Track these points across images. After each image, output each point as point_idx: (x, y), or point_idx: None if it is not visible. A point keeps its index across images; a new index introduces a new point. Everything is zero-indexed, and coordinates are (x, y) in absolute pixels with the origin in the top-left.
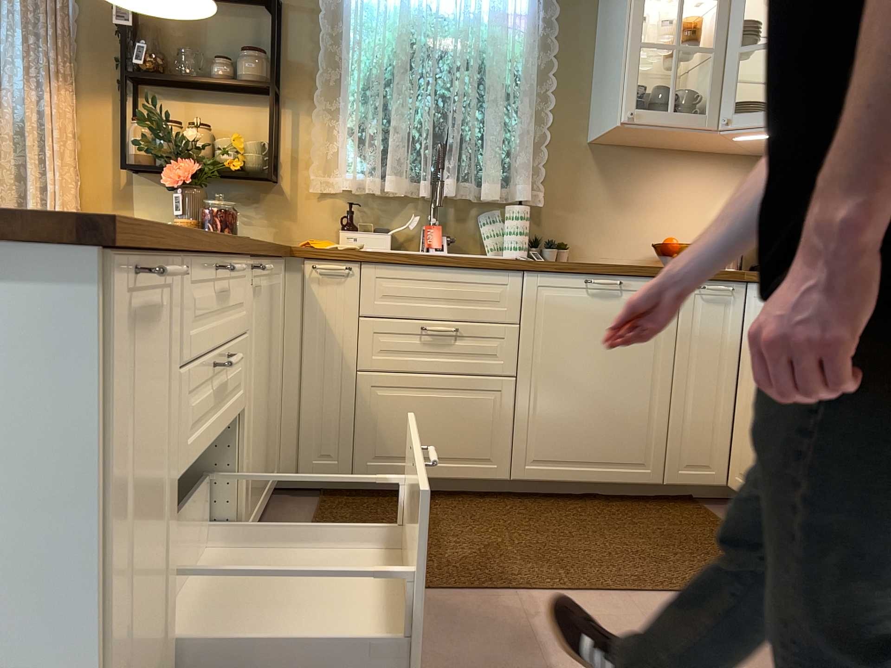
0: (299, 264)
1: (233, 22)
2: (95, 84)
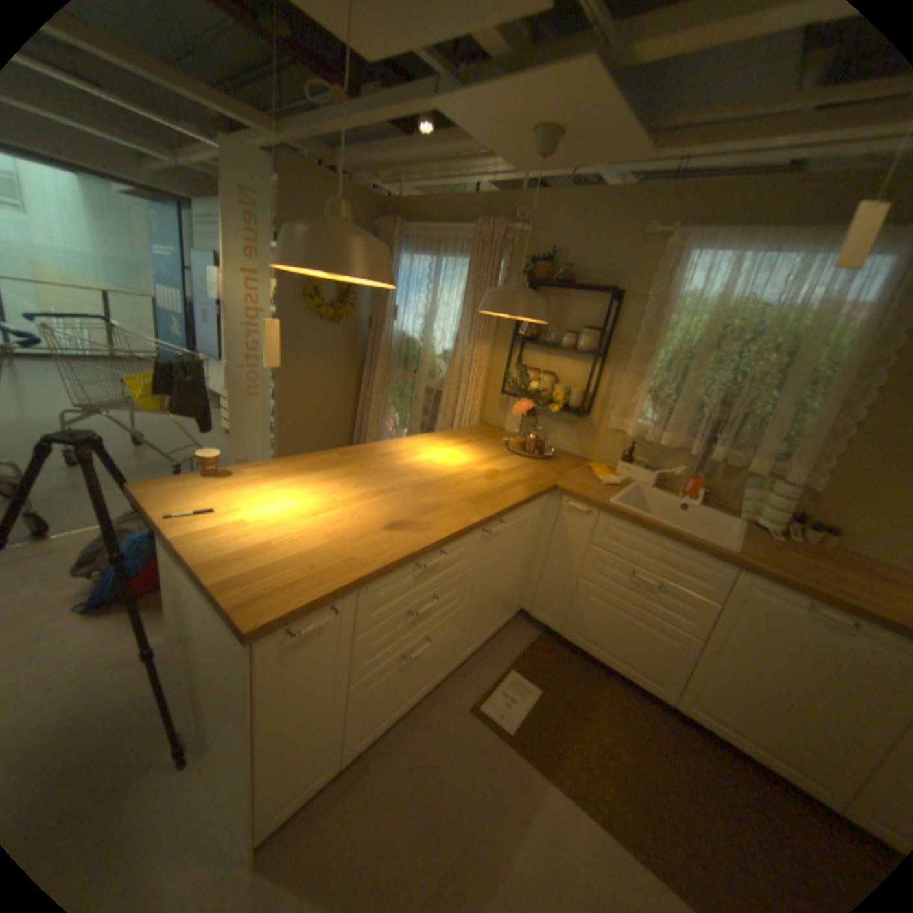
0: (562, 496)
1: (587, 302)
2: (502, 337)
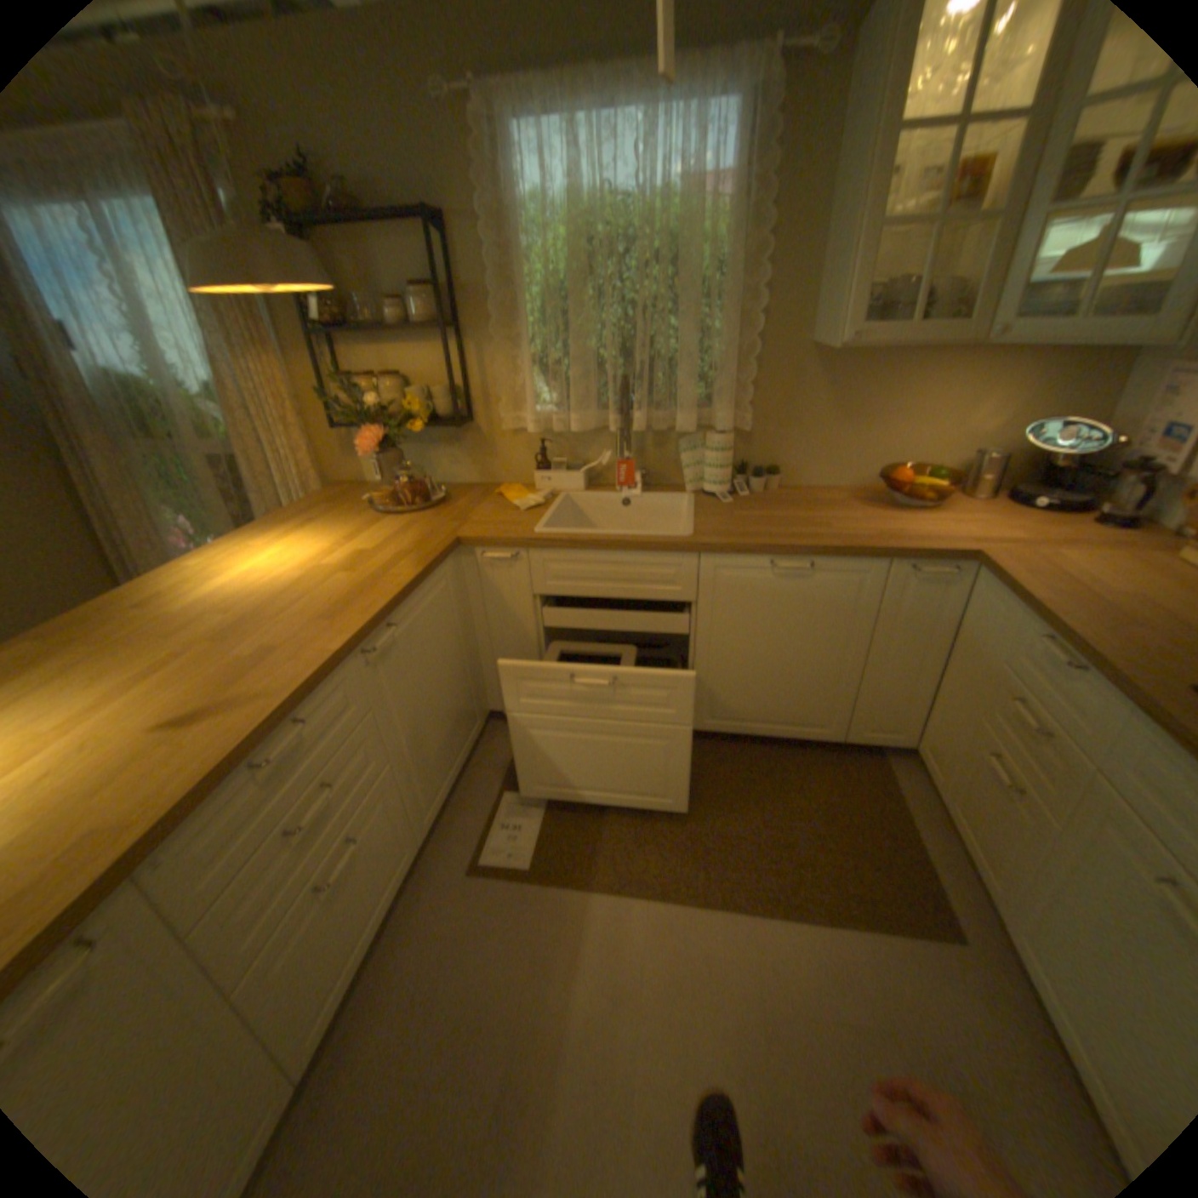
0: (472, 549)
1: (395, 242)
2: (290, 335)
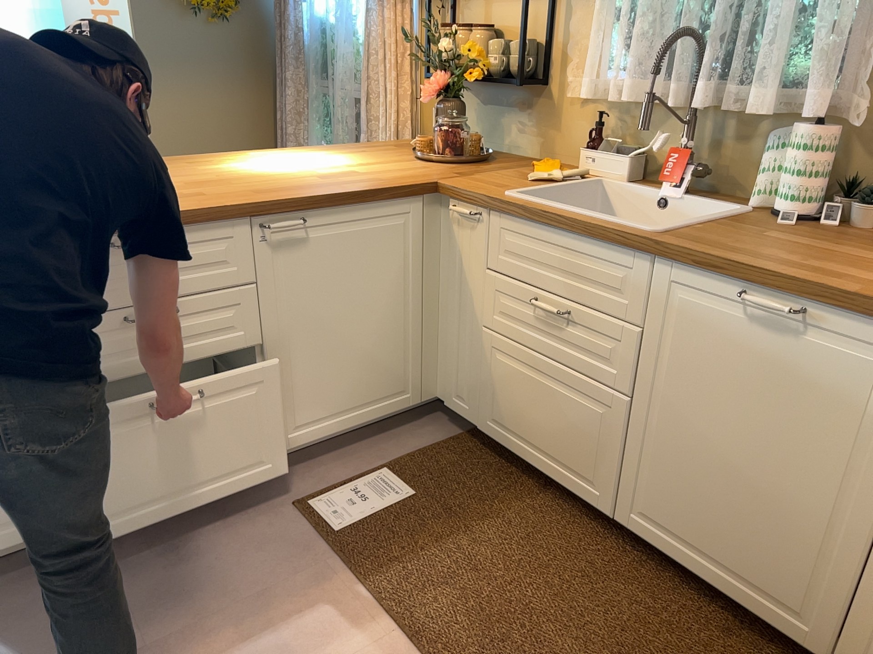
0: (450, 200)
1: None
2: None
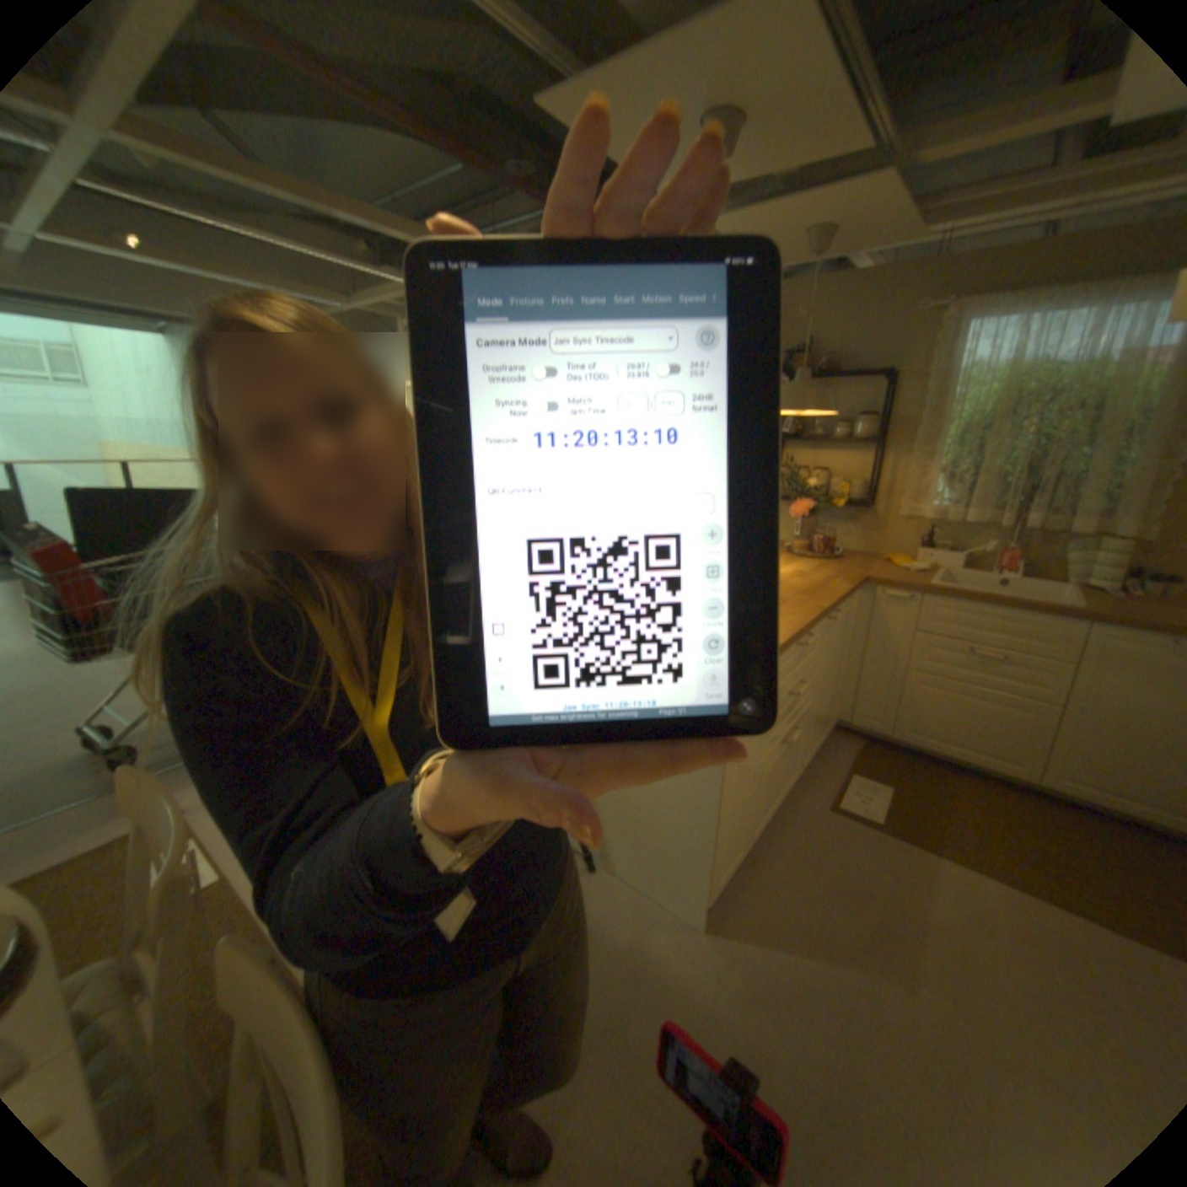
0: (873, 587)
1: (854, 389)
2: None
